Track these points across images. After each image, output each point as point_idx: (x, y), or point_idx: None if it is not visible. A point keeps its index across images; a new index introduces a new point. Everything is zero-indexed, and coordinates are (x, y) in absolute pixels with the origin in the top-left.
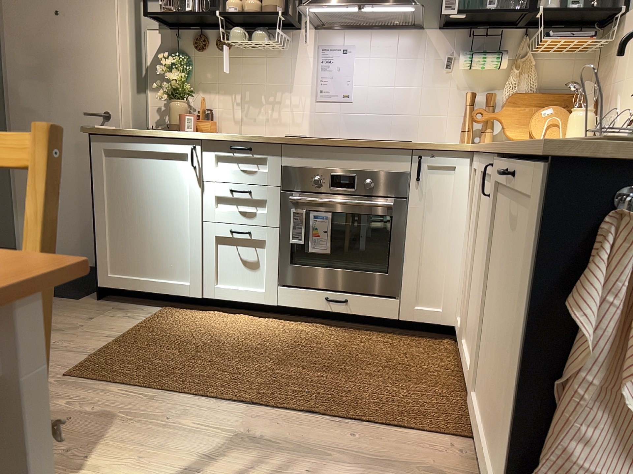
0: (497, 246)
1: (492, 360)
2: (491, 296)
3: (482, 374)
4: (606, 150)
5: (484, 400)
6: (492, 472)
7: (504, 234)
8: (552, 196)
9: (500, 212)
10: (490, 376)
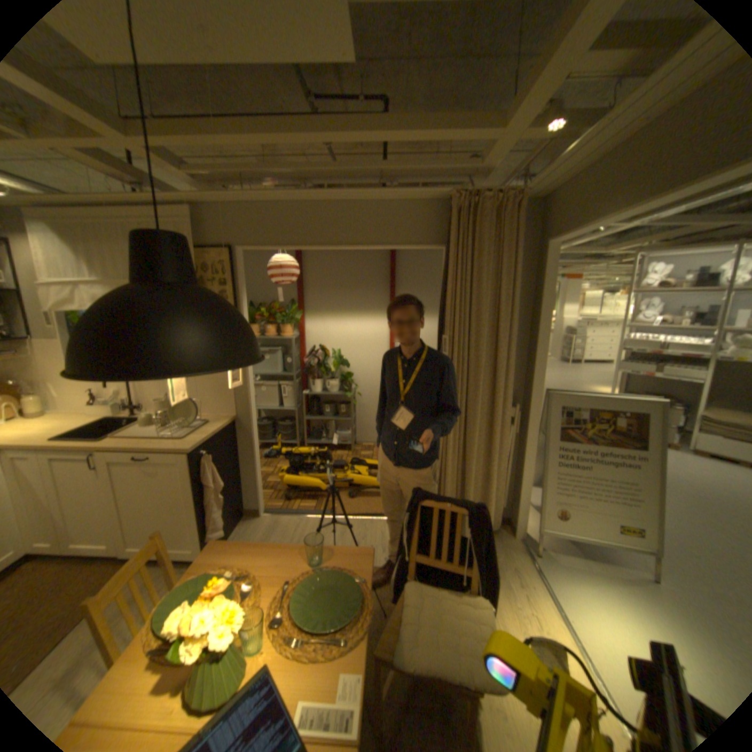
0: (115, 485)
1: (139, 525)
2: (119, 505)
3: (126, 538)
4: (192, 442)
5: (137, 544)
6: (172, 553)
7: (125, 478)
8: (185, 459)
9: (112, 471)
10: (141, 532)
